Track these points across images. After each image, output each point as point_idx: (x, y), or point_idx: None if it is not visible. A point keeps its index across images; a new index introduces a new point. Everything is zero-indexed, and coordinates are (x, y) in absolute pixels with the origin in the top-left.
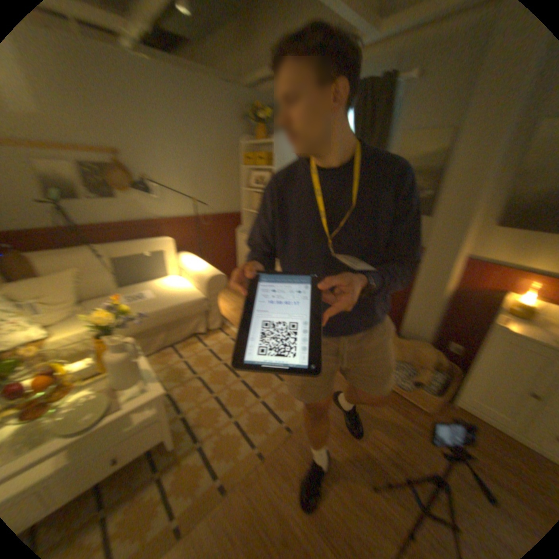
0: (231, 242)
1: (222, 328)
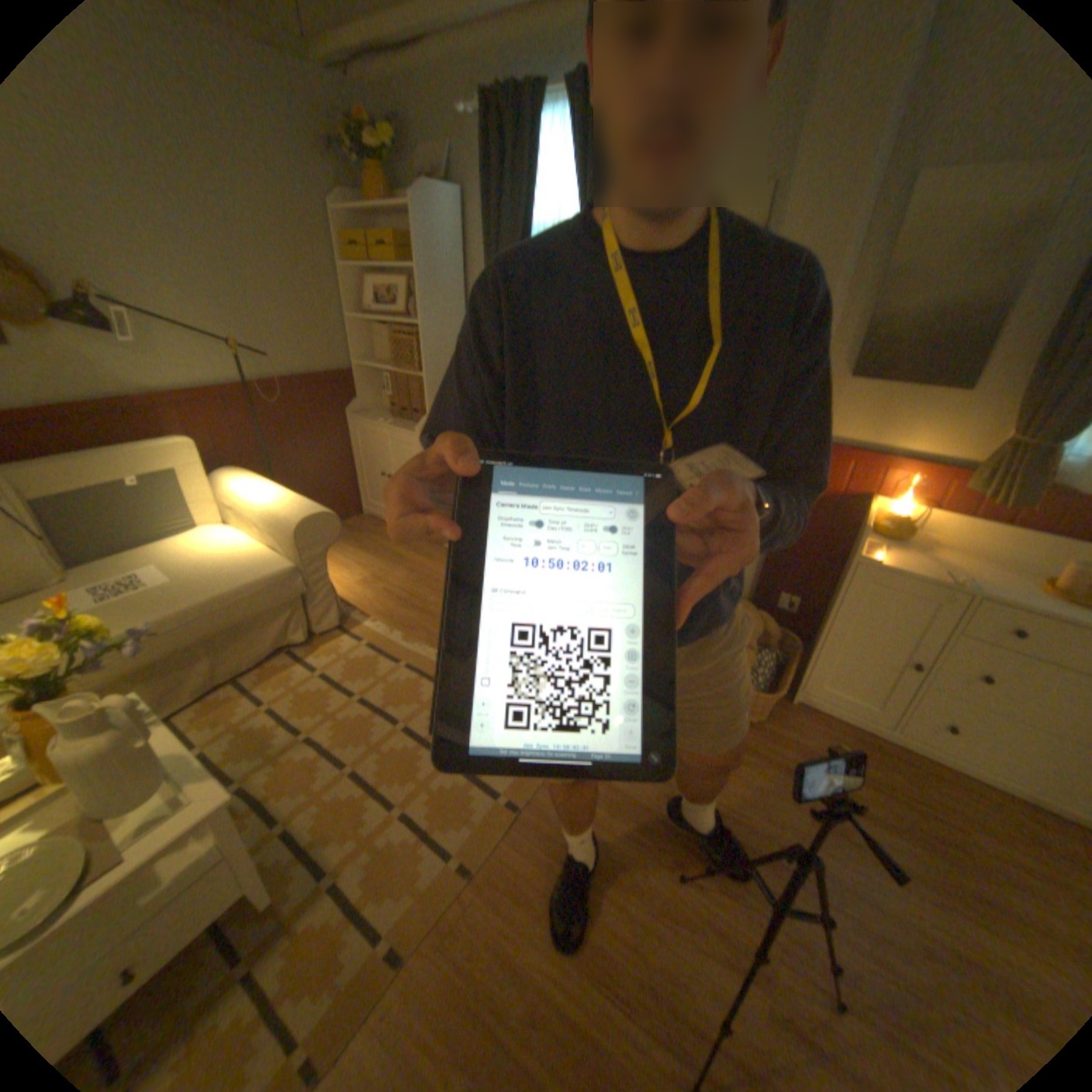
0: (340, 438)
1: (346, 626)
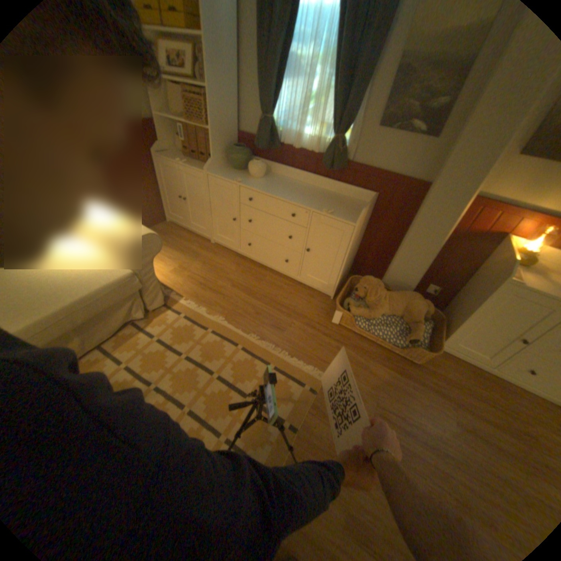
0: (149, 170)
1: (169, 304)
